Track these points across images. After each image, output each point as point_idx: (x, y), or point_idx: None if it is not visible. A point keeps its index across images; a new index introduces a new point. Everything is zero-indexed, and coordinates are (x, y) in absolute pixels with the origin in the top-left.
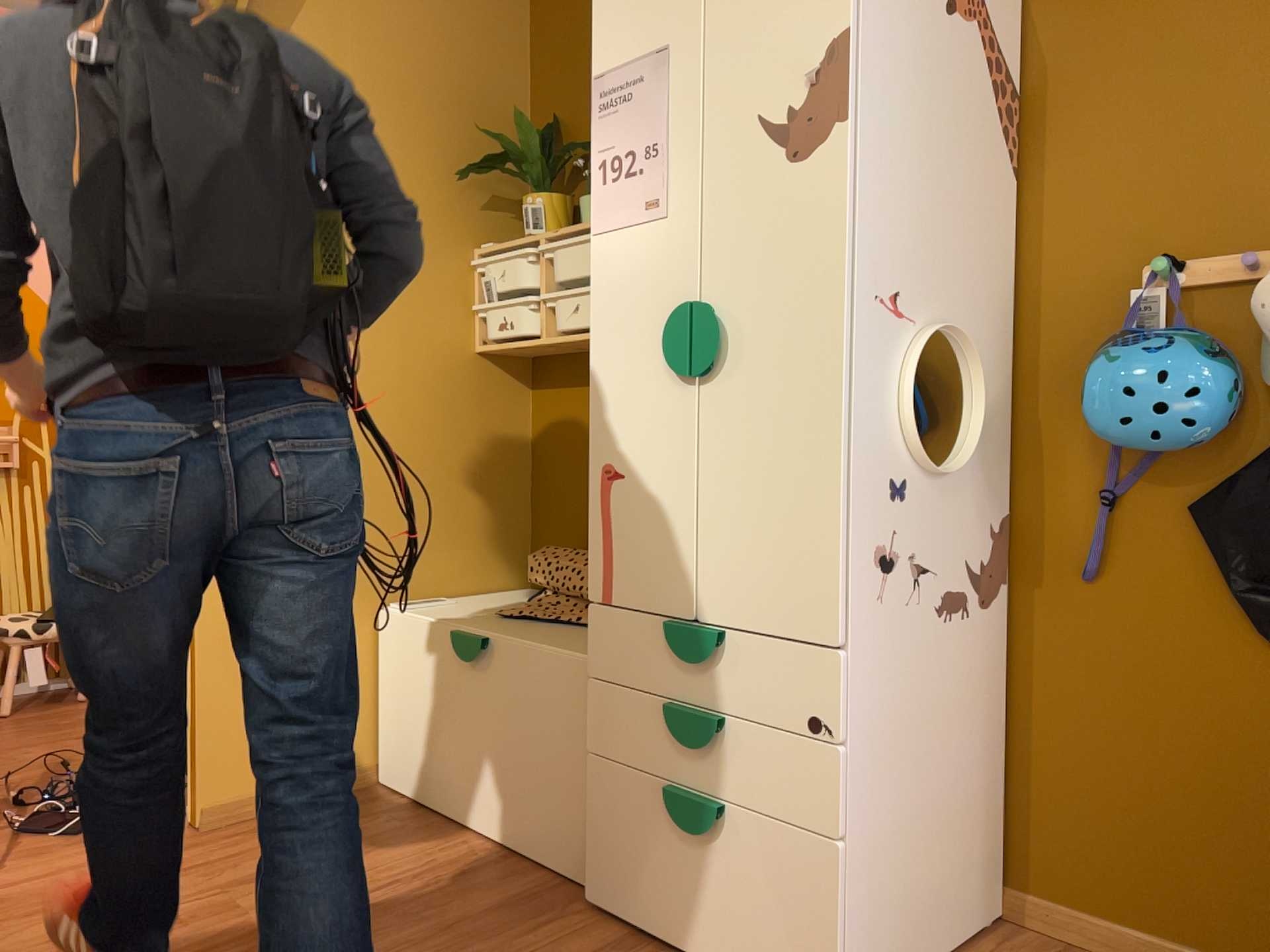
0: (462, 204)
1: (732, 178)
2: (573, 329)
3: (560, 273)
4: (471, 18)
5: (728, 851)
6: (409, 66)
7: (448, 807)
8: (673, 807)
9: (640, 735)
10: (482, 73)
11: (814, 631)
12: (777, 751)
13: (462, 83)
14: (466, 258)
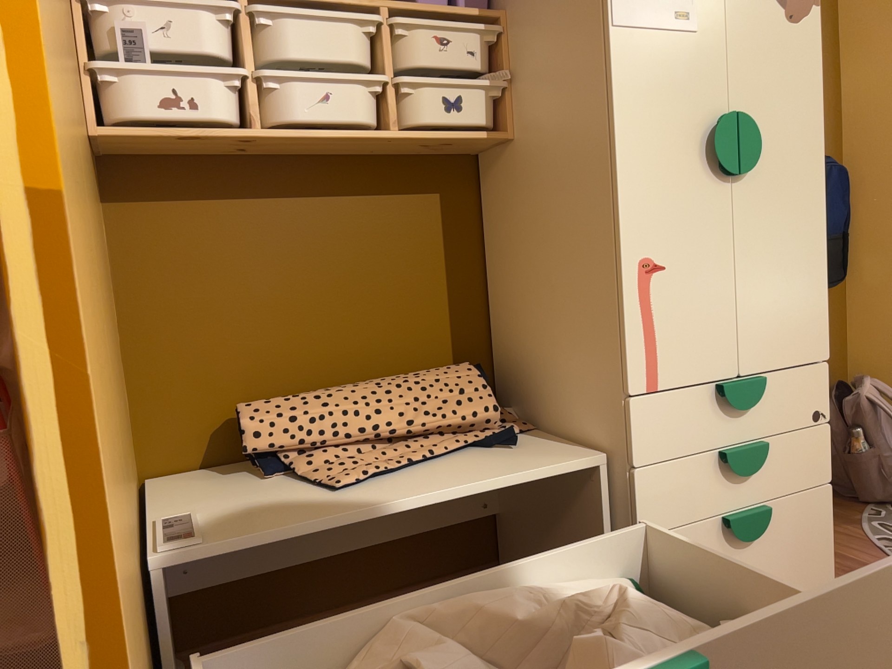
0: None
1: (750, 18)
2: (322, 125)
3: (283, 51)
4: None
5: (768, 536)
6: None
7: None
8: (741, 529)
9: (694, 493)
10: None
11: (815, 353)
12: (796, 445)
13: None
14: None
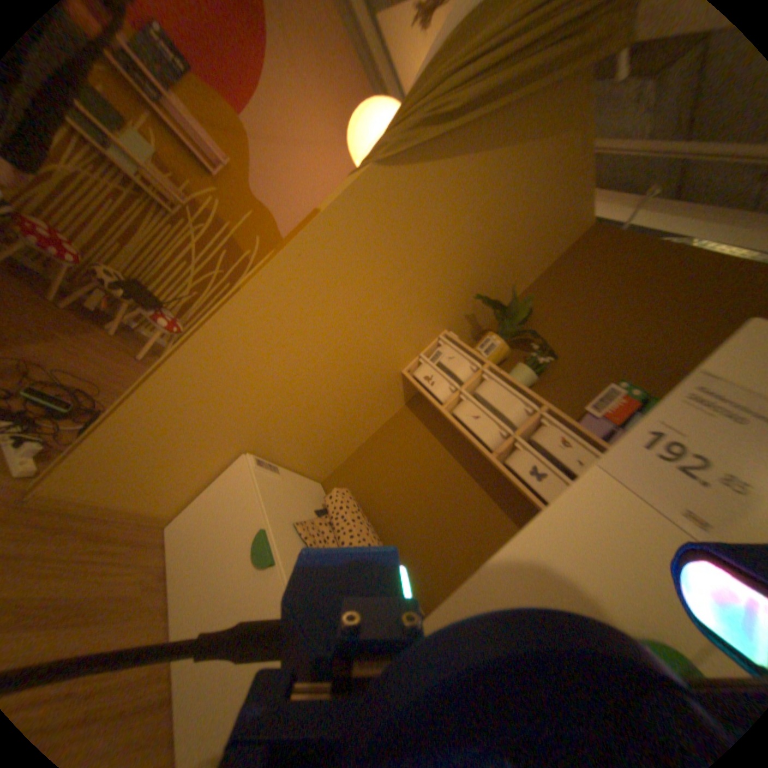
0: (460, 309)
1: None
2: (464, 427)
3: (481, 393)
4: (543, 234)
5: None
6: (505, 228)
7: (173, 611)
8: None
9: None
10: (522, 262)
11: None
12: None
13: (512, 258)
14: (438, 333)
